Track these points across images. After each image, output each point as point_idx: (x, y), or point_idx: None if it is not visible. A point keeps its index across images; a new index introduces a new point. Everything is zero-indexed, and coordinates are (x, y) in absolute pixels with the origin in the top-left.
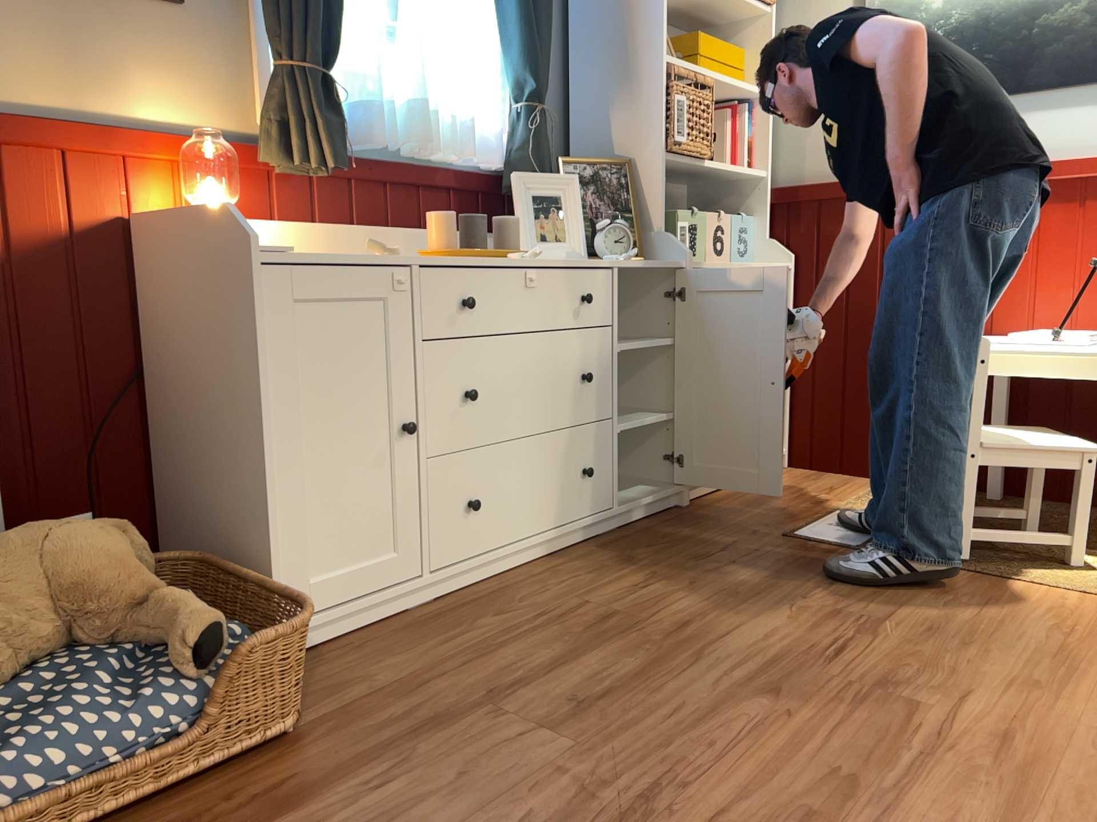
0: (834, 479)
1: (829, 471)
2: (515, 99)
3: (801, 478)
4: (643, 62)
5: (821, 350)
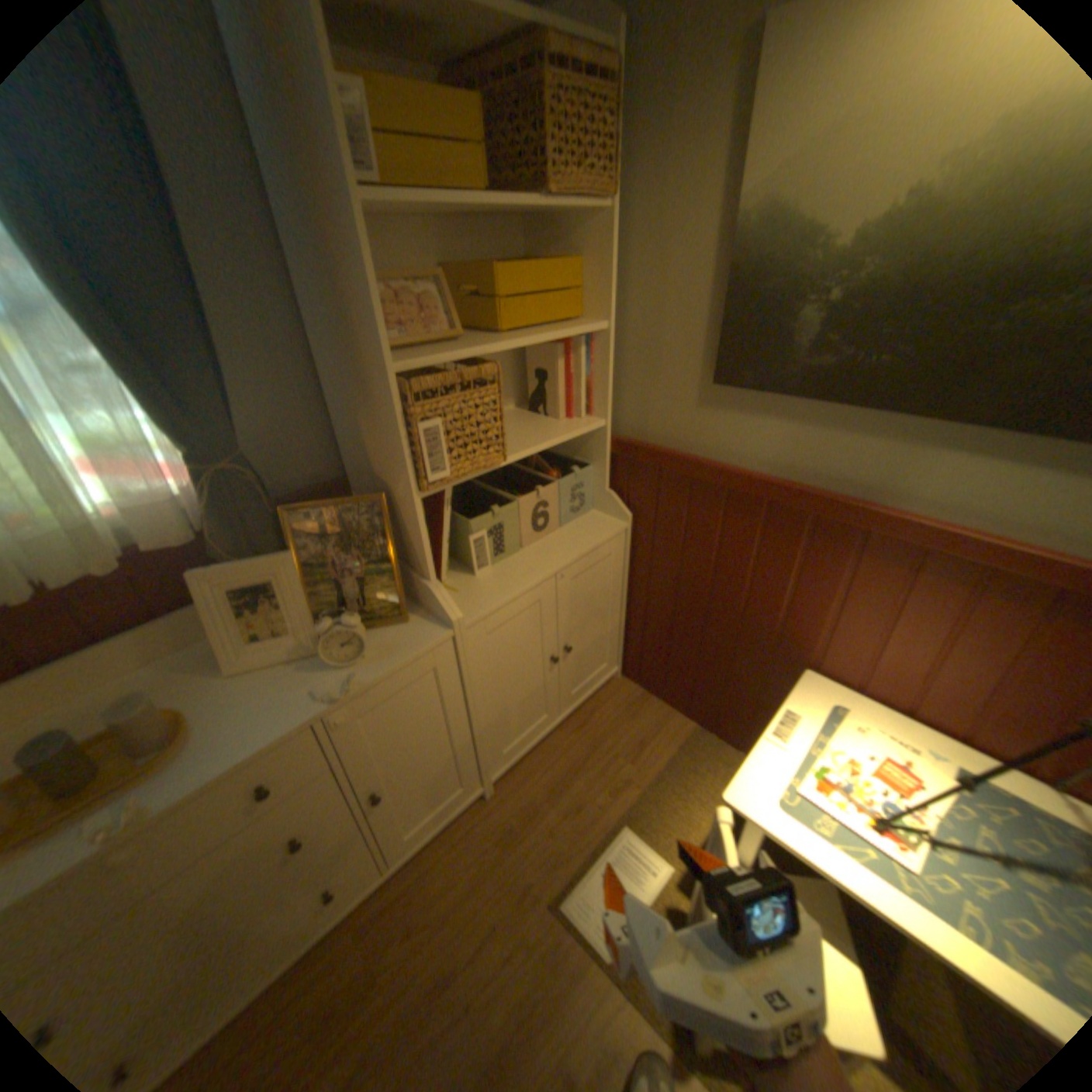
0: (651, 720)
1: (652, 697)
2: (181, 450)
3: (621, 714)
4: (371, 370)
5: (652, 605)
